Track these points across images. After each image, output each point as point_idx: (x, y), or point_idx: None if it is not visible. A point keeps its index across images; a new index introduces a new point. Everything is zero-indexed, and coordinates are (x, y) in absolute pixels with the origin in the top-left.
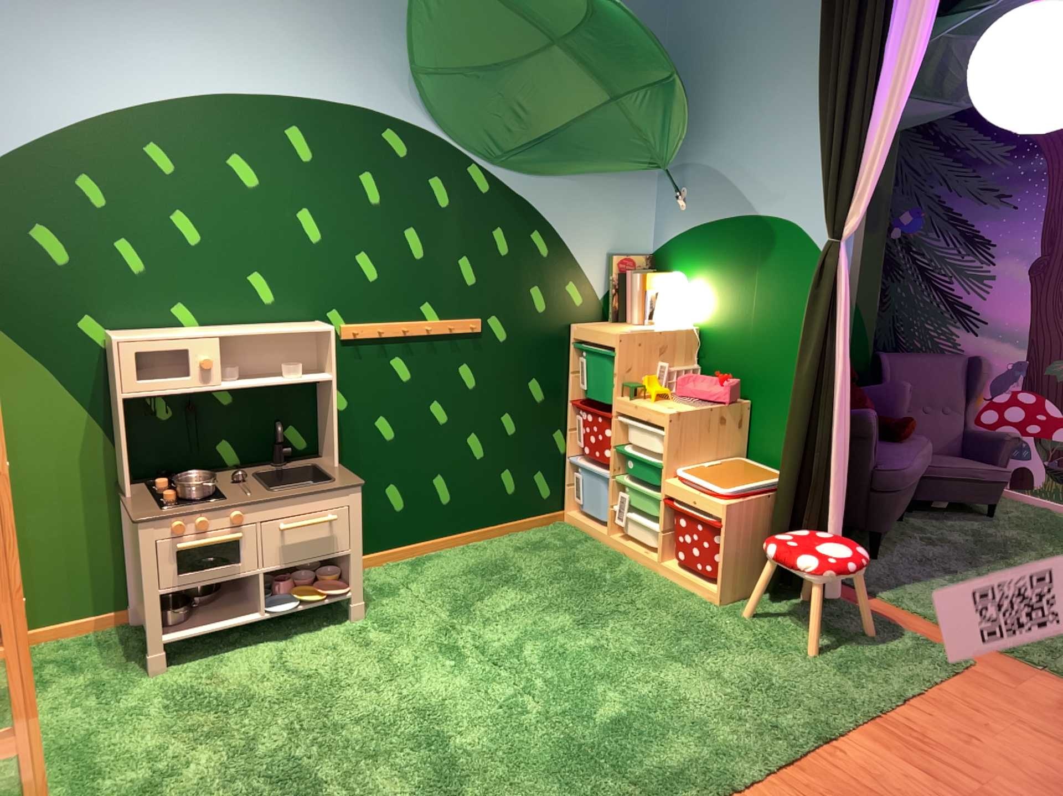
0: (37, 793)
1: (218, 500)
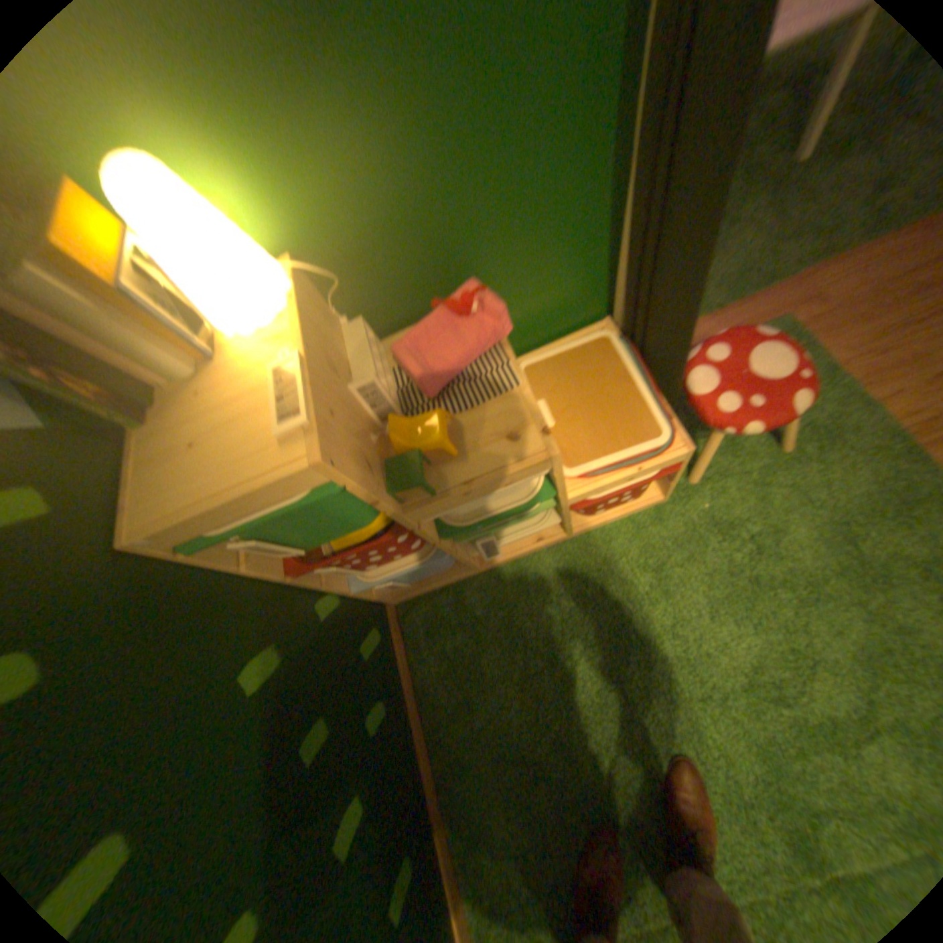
0: None
1: None
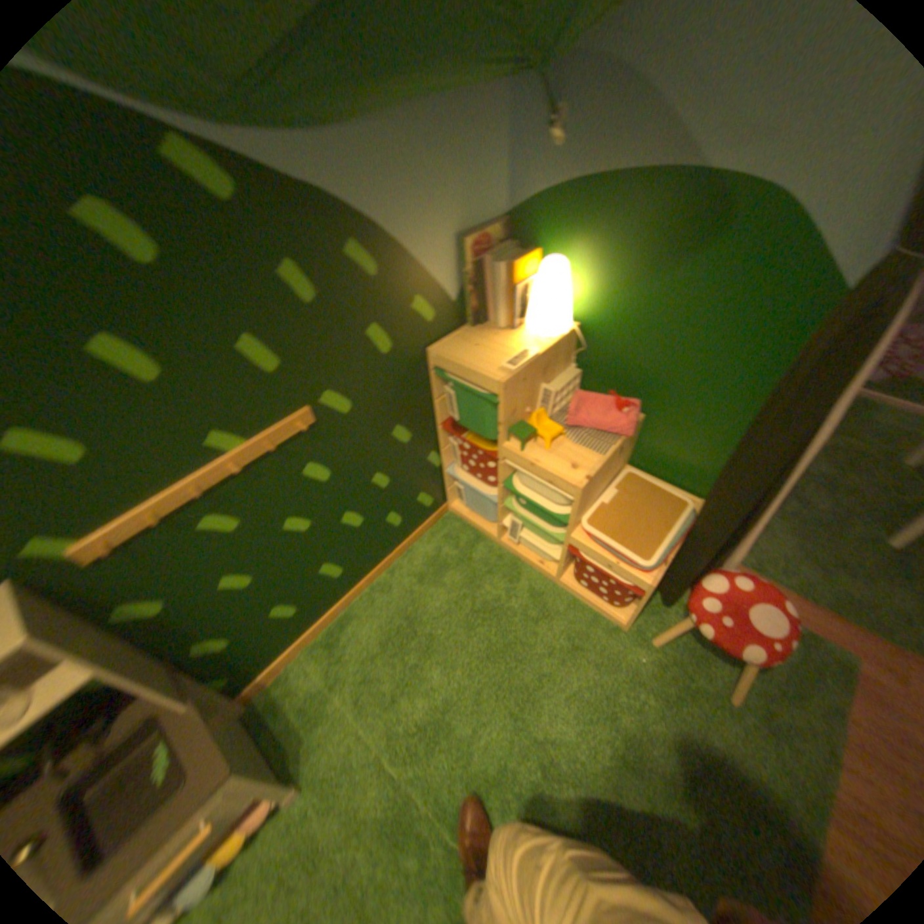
0: None
1: None
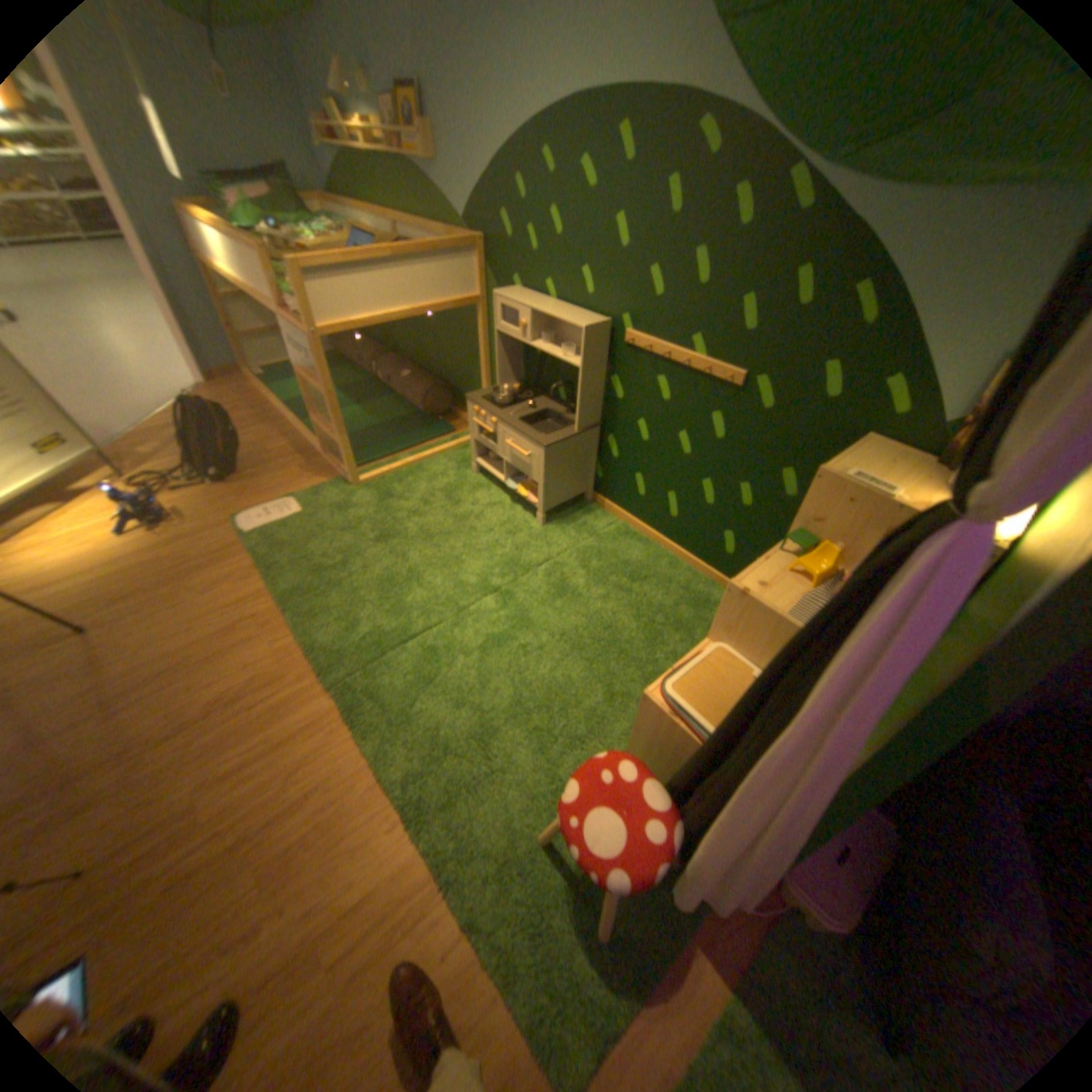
0: (384, 471)
1: (498, 410)
